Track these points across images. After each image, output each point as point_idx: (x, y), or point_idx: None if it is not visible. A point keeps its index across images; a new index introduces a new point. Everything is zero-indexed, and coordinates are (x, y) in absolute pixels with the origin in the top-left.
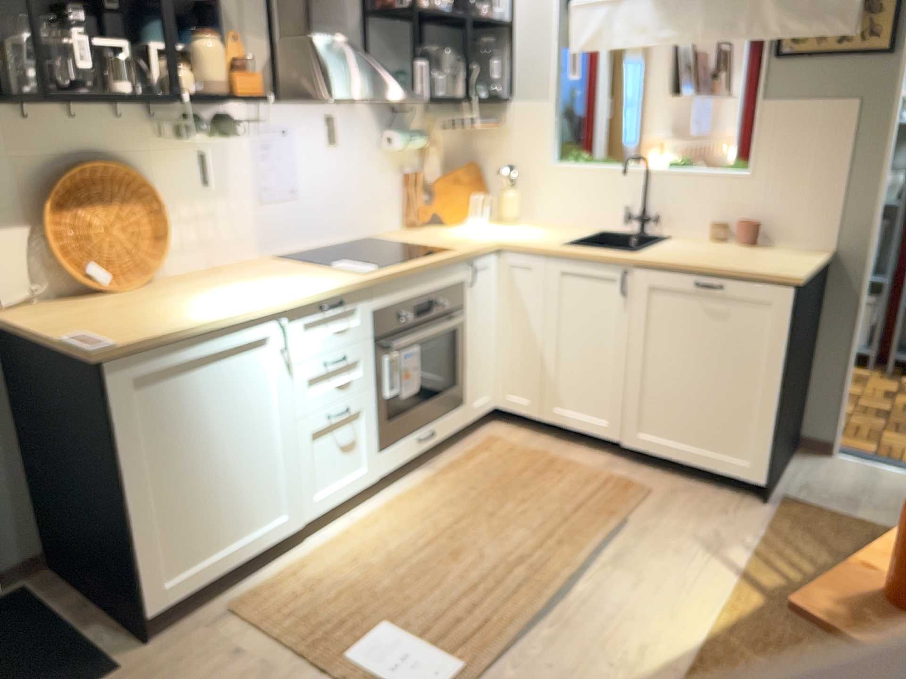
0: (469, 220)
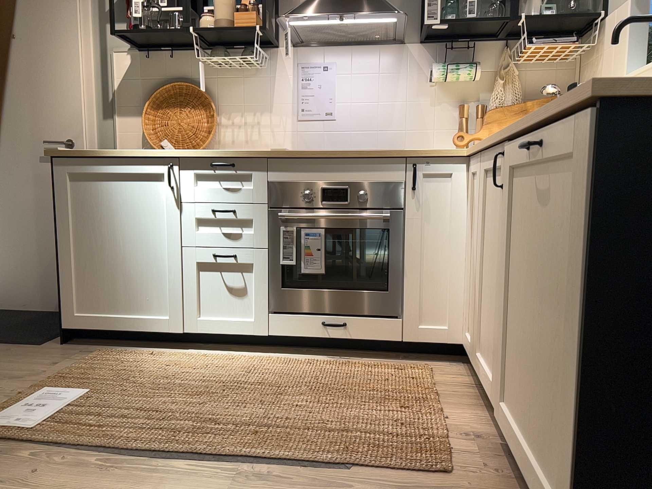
0: None
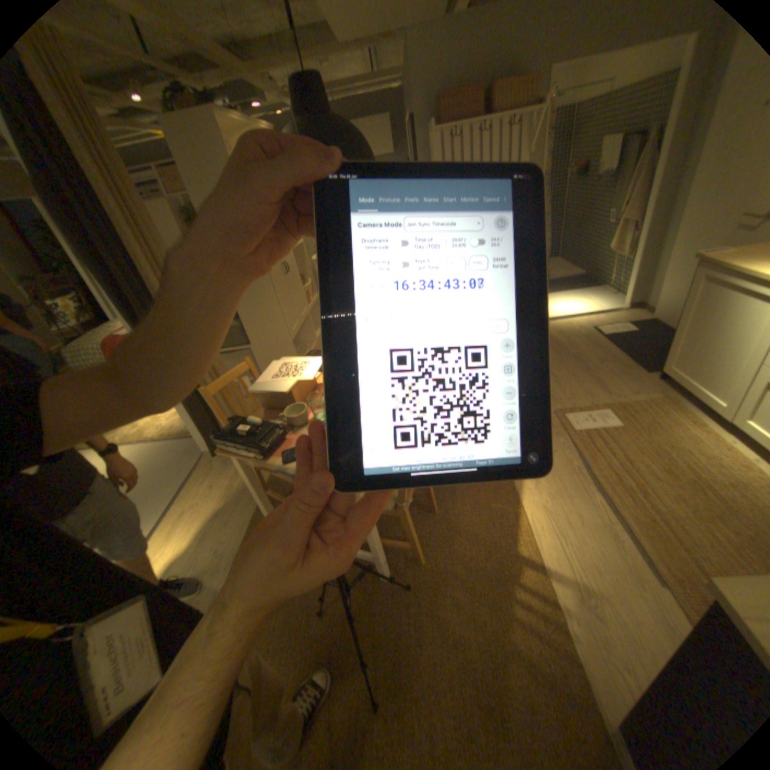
0: None
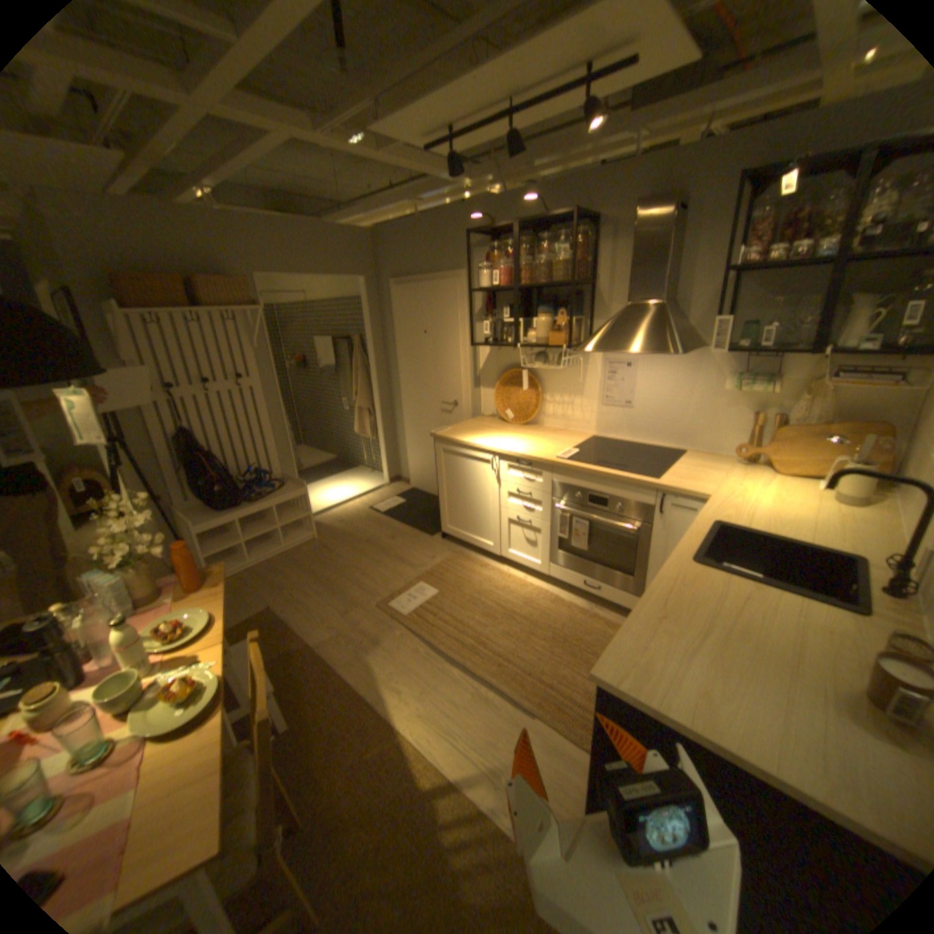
0: (818, 480)
